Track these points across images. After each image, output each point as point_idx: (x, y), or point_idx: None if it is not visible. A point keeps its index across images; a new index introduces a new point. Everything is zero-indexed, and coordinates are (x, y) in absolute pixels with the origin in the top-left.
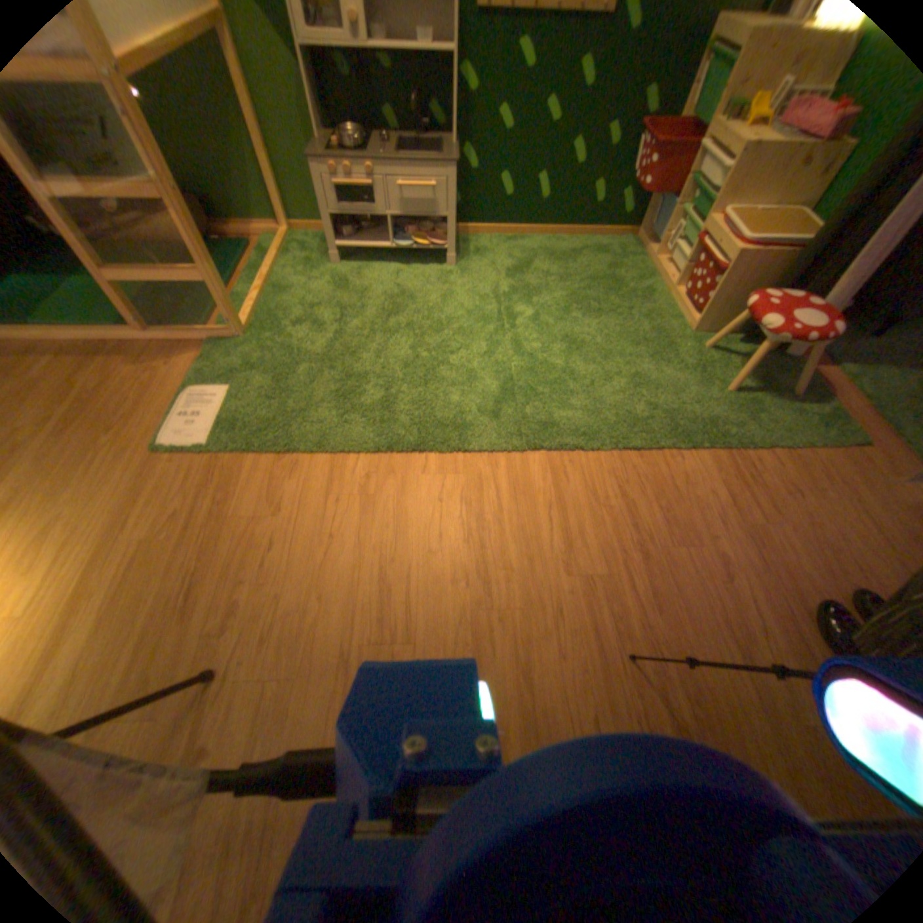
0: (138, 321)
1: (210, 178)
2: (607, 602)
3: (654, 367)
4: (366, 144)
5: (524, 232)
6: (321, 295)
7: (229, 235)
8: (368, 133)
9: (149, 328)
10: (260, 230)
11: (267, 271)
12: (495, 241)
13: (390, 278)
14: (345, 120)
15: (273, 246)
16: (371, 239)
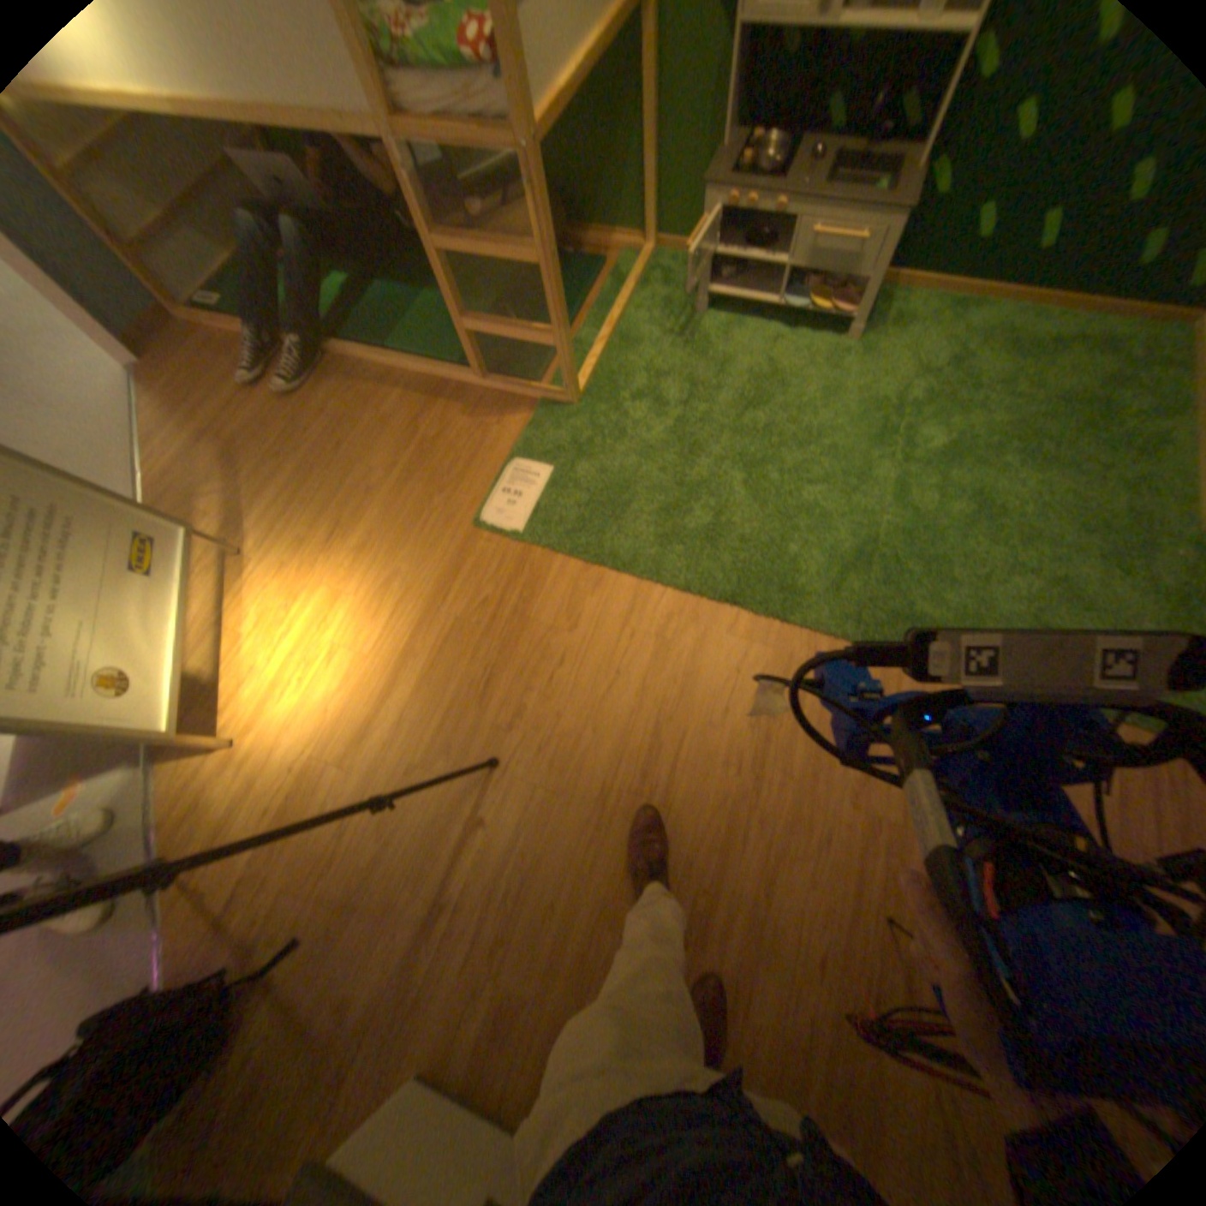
0: (482, 371)
1: (584, 180)
2: (886, 861)
3: (1101, 581)
4: (790, 166)
5: (989, 299)
6: (673, 365)
7: (587, 252)
8: (799, 145)
9: (490, 379)
10: (624, 251)
11: (620, 317)
12: (935, 309)
13: (764, 353)
14: (774, 119)
15: (634, 280)
16: (756, 293)
